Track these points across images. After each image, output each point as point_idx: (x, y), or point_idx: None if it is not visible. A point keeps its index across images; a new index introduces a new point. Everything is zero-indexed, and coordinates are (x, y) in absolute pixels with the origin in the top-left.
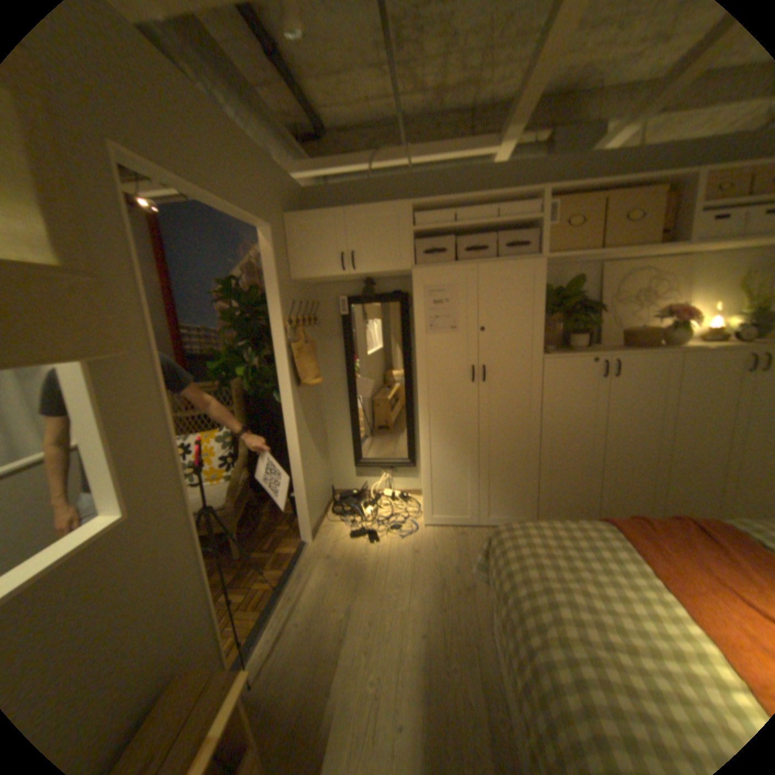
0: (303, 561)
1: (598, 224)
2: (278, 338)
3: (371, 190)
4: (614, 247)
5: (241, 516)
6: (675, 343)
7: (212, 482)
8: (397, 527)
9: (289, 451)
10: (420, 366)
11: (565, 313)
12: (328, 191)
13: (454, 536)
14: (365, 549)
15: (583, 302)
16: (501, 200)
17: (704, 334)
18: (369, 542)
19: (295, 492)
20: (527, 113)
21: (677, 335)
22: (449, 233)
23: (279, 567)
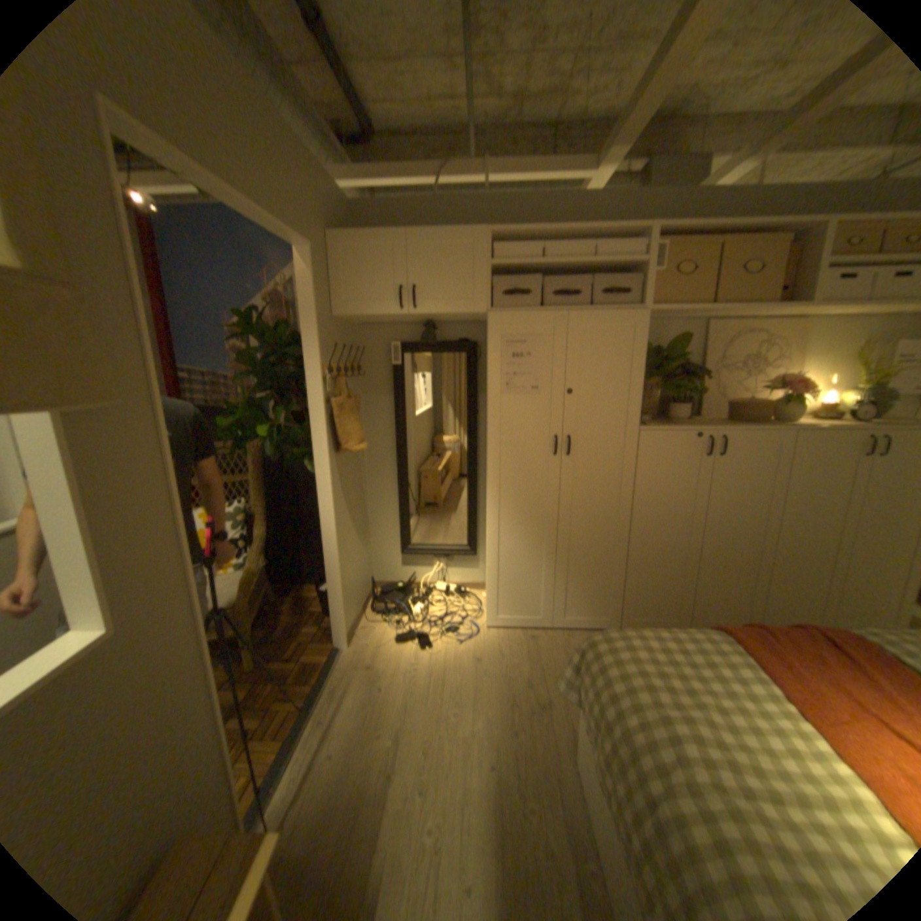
0: (337, 672)
1: (710, 274)
2: (315, 390)
3: (438, 211)
4: (728, 302)
5: (255, 614)
6: (787, 419)
7: (219, 571)
8: (454, 628)
9: (324, 534)
10: (492, 433)
11: (663, 378)
12: (383, 207)
13: (524, 641)
14: (415, 657)
15: (685, 365)
16: (599, 236)
17: (817, 410)
18: (419, 648)
19: (329, 586)
20: (637, 131)
21: (789, 410)
22: (534, 272)
23: (306, 681)
